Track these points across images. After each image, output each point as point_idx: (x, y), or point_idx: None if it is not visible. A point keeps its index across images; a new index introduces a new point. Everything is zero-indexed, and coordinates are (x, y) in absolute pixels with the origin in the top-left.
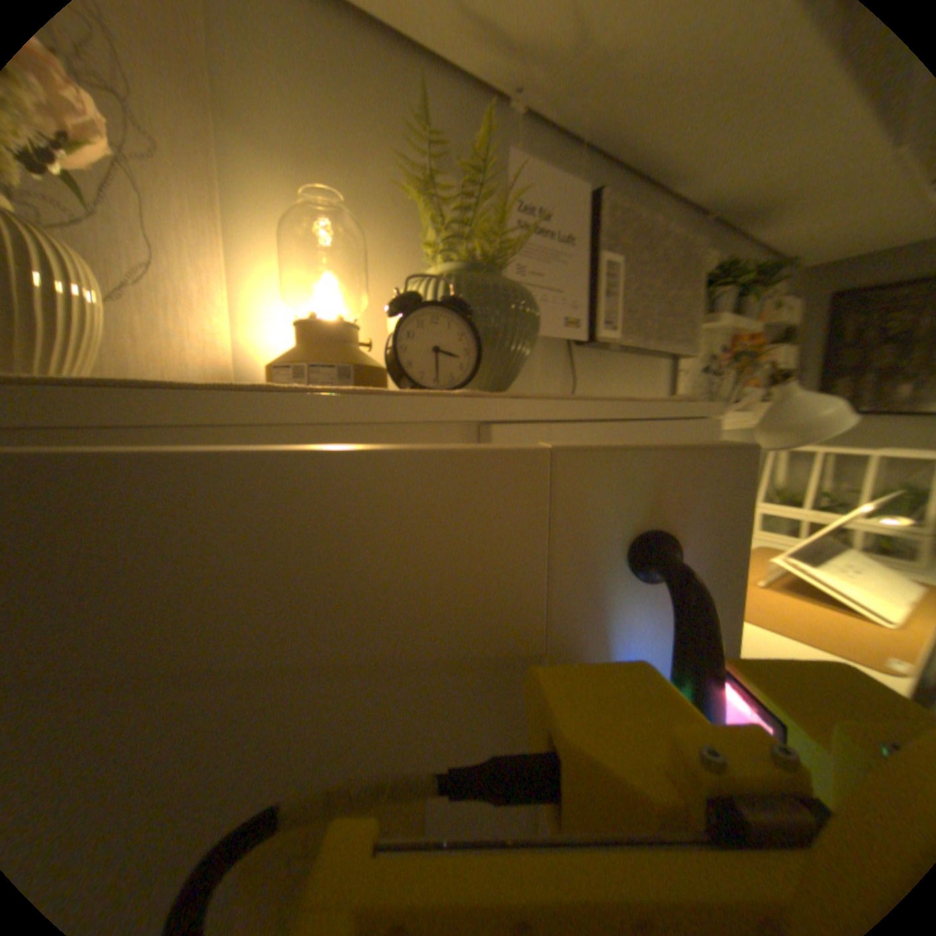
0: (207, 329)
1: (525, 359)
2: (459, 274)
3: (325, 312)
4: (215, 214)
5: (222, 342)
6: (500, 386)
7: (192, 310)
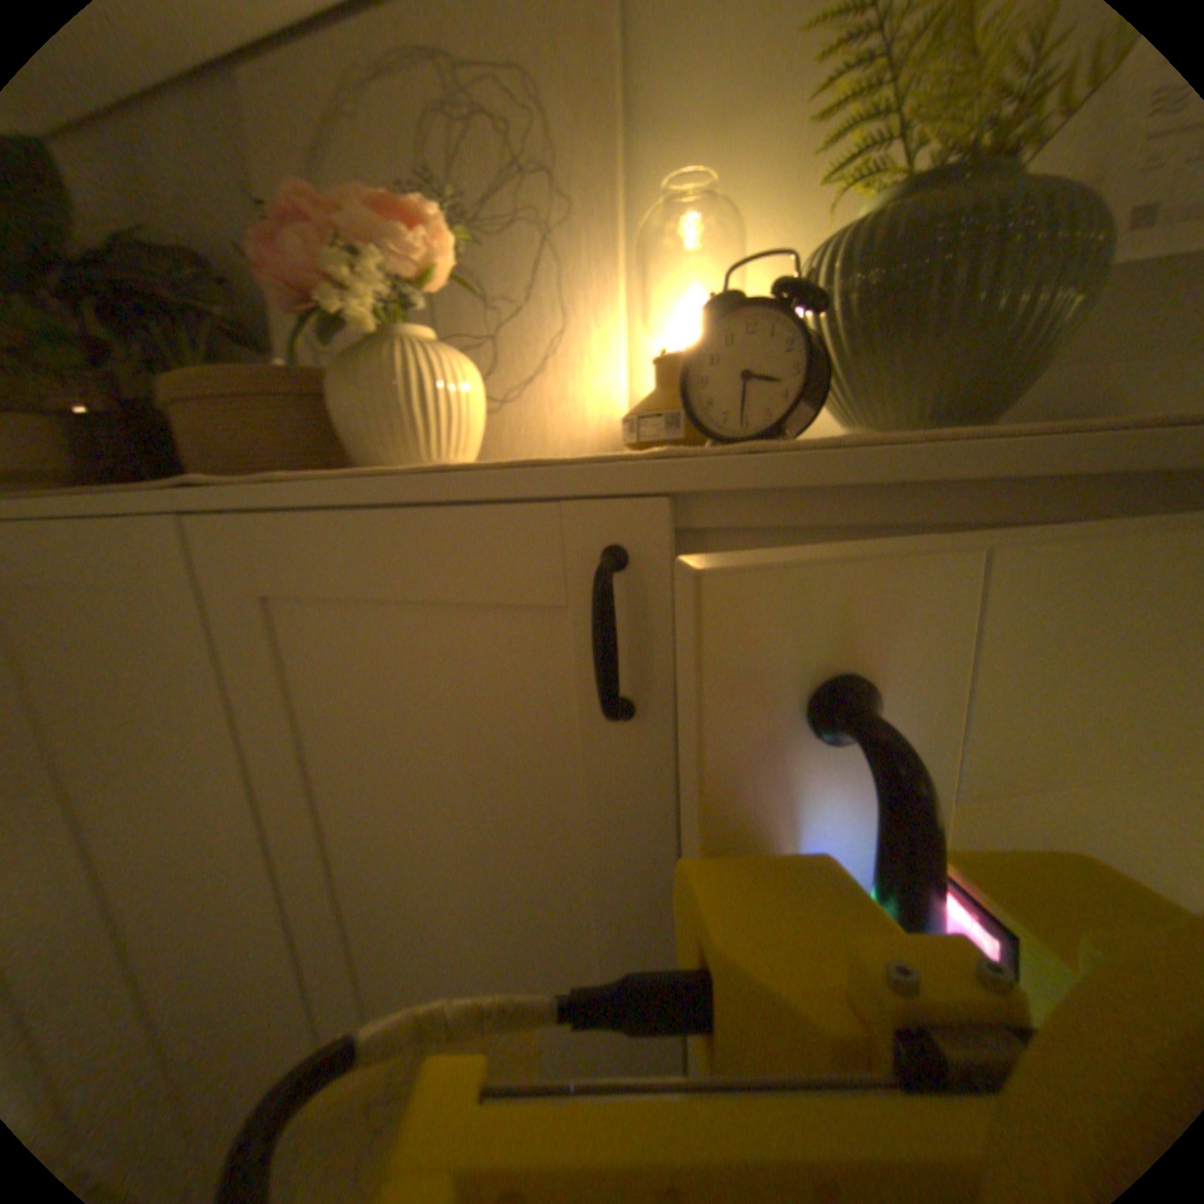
0: (605, 386)
1: (1028, 343)
2: (871, 219)
3: (684, 343)
4: (617, 255)
5: (617, 397)
6: (951, 408)
7: (593, 369)
